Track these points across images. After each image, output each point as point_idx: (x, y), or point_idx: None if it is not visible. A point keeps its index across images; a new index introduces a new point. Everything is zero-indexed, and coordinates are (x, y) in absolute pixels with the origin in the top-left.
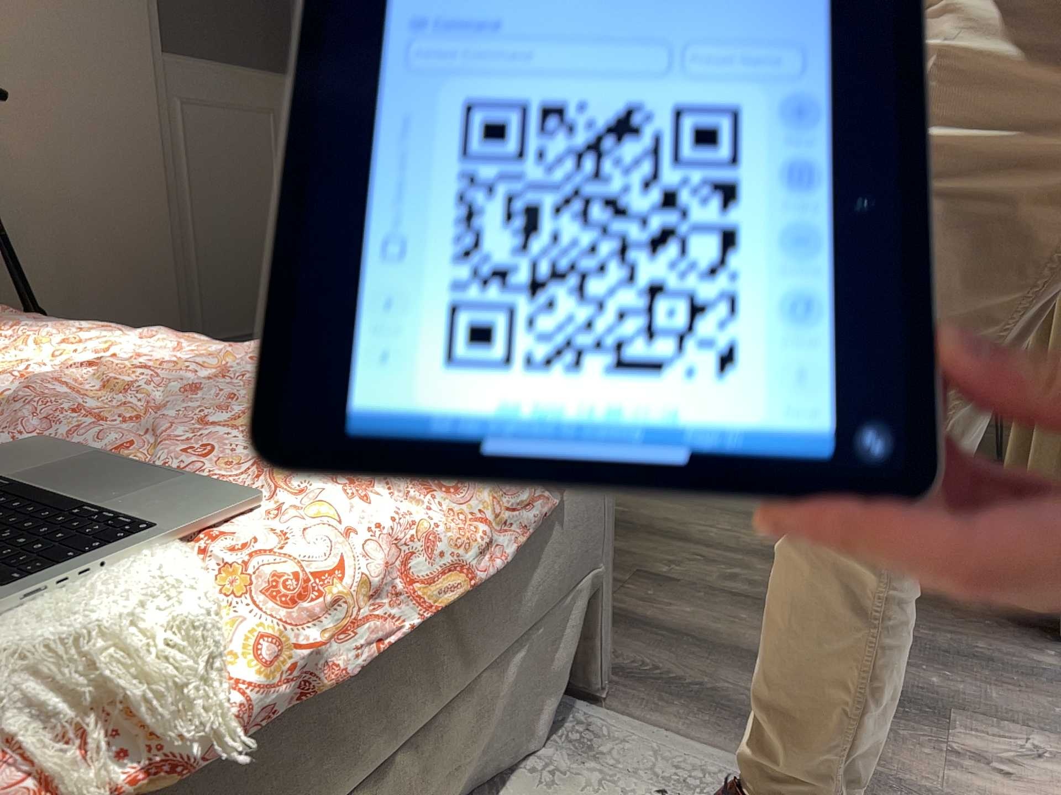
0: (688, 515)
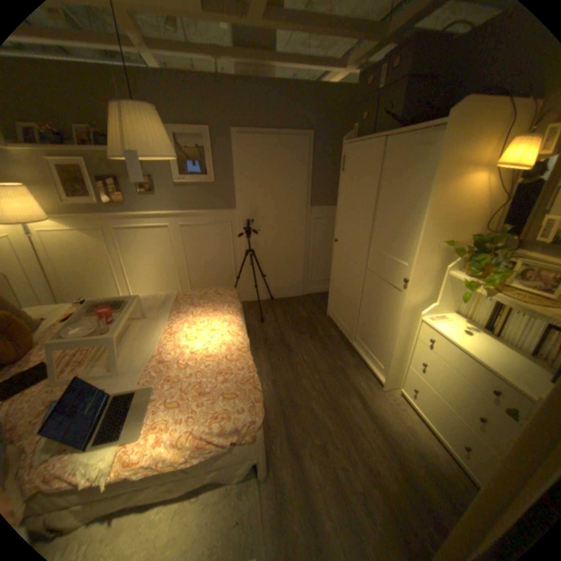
0: (371, 430)
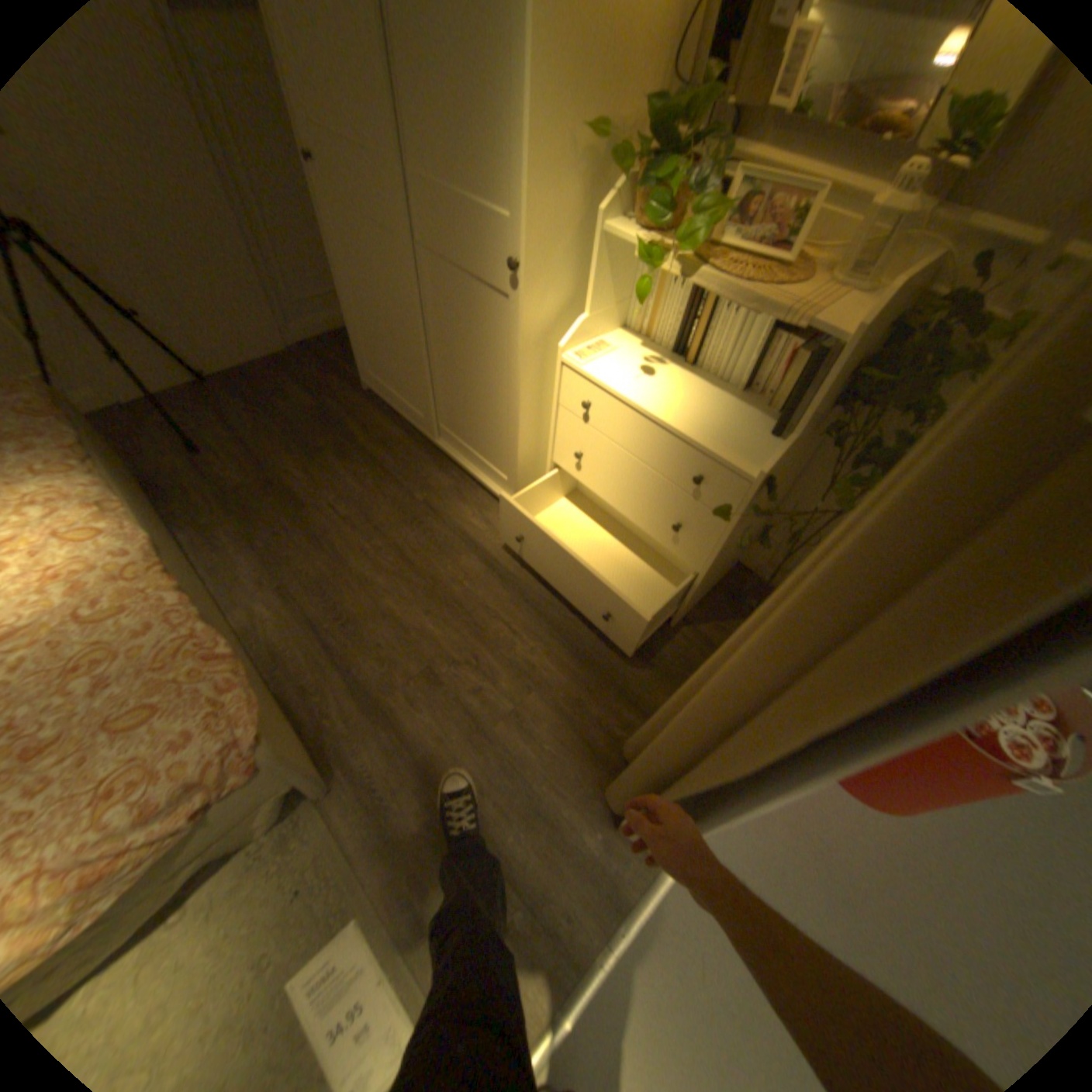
0: (507, 601)
